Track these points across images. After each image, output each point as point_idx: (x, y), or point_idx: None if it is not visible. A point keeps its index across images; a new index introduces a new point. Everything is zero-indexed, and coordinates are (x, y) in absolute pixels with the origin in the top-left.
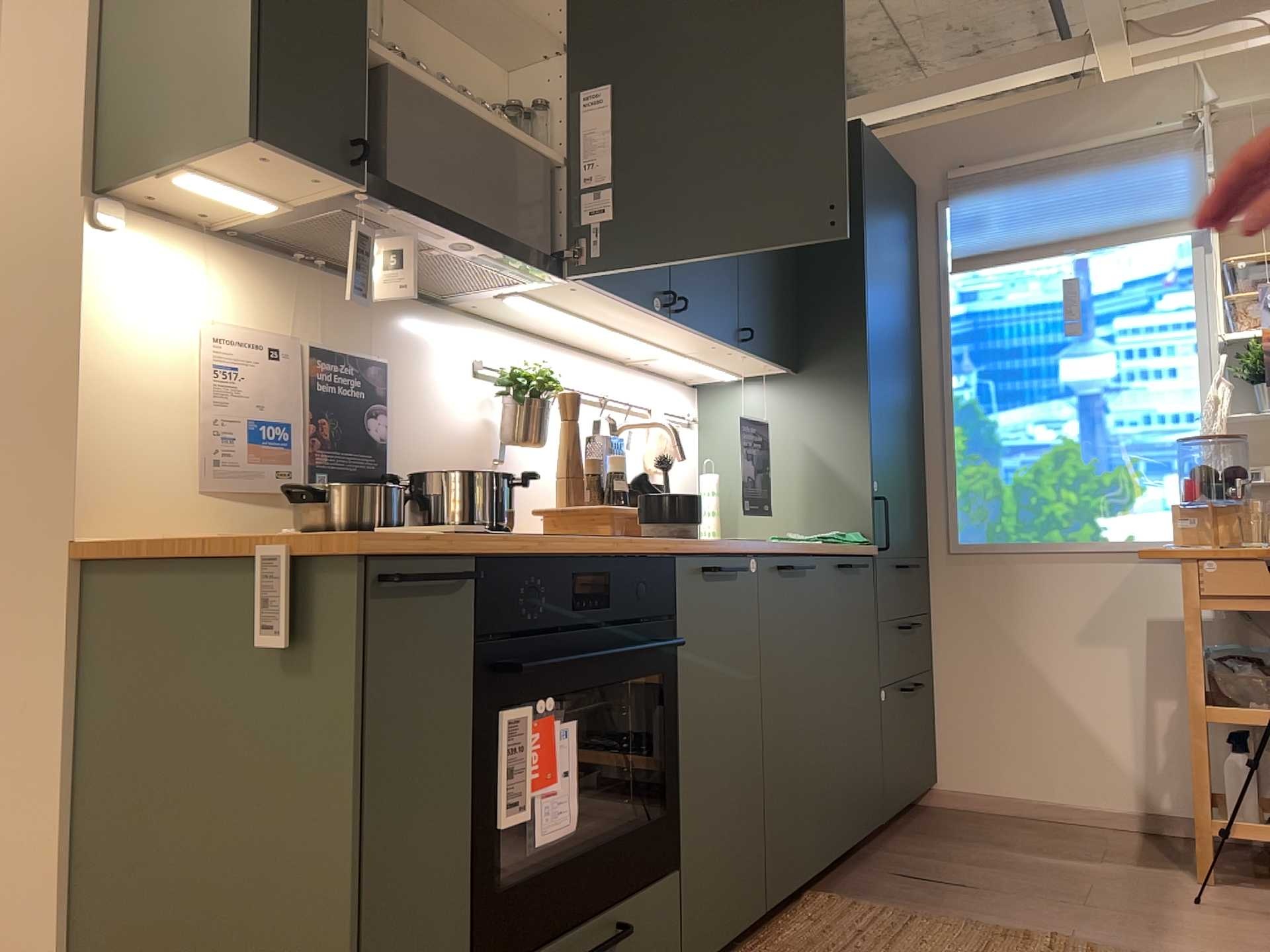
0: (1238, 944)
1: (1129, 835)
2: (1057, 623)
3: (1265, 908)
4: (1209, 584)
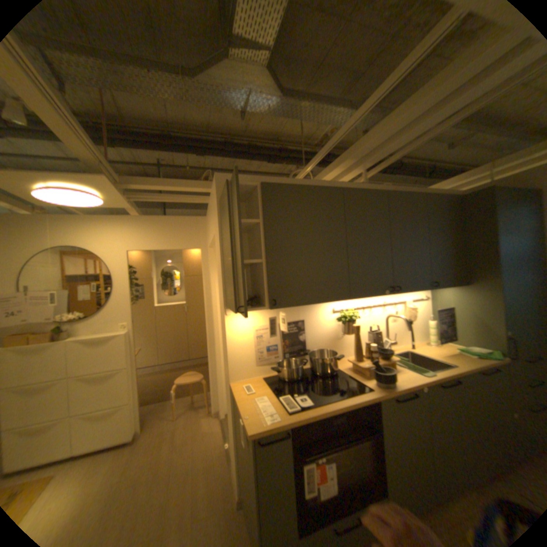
0: None
1: None
2: None
3: None
4: None
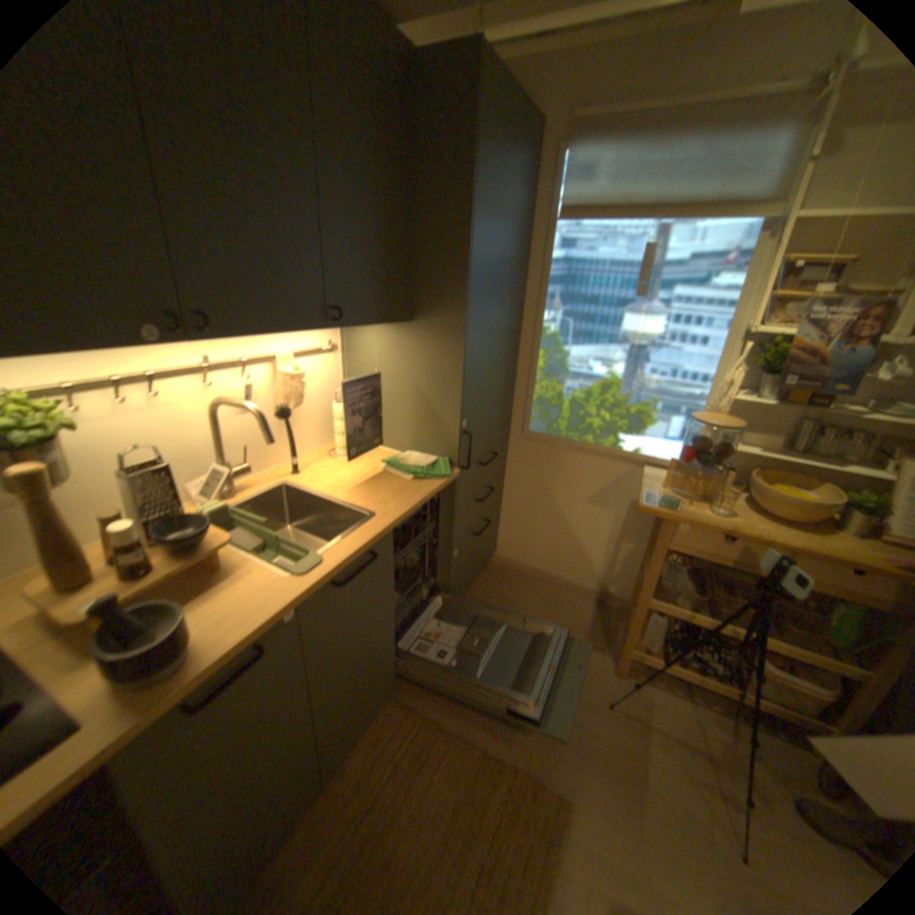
0: (623, 776)
1: (587, 605)
2: (576, 490)
3: (646, 715)
4: (679, 539)
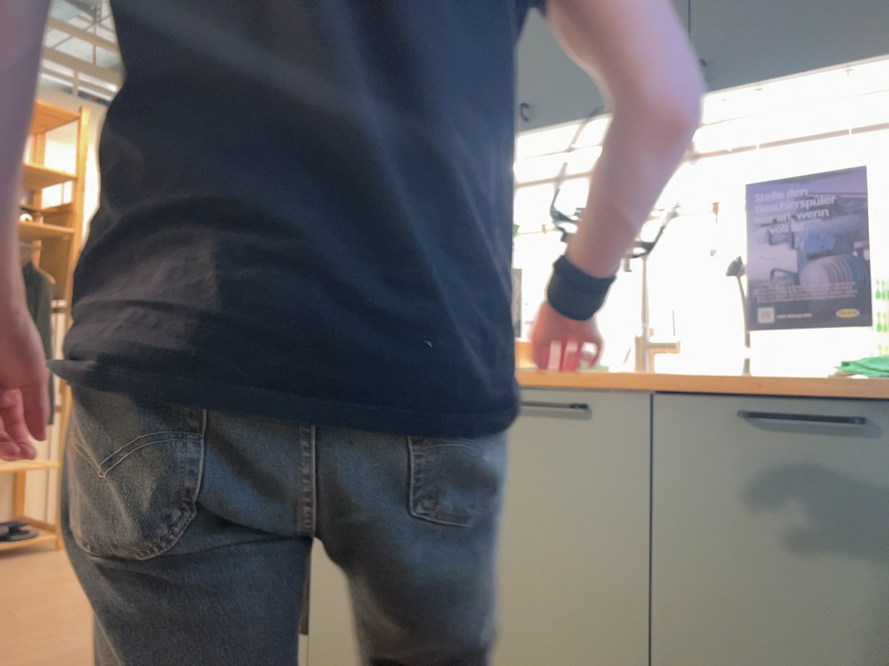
0: None
1: None
2: None
3: None
4: None
